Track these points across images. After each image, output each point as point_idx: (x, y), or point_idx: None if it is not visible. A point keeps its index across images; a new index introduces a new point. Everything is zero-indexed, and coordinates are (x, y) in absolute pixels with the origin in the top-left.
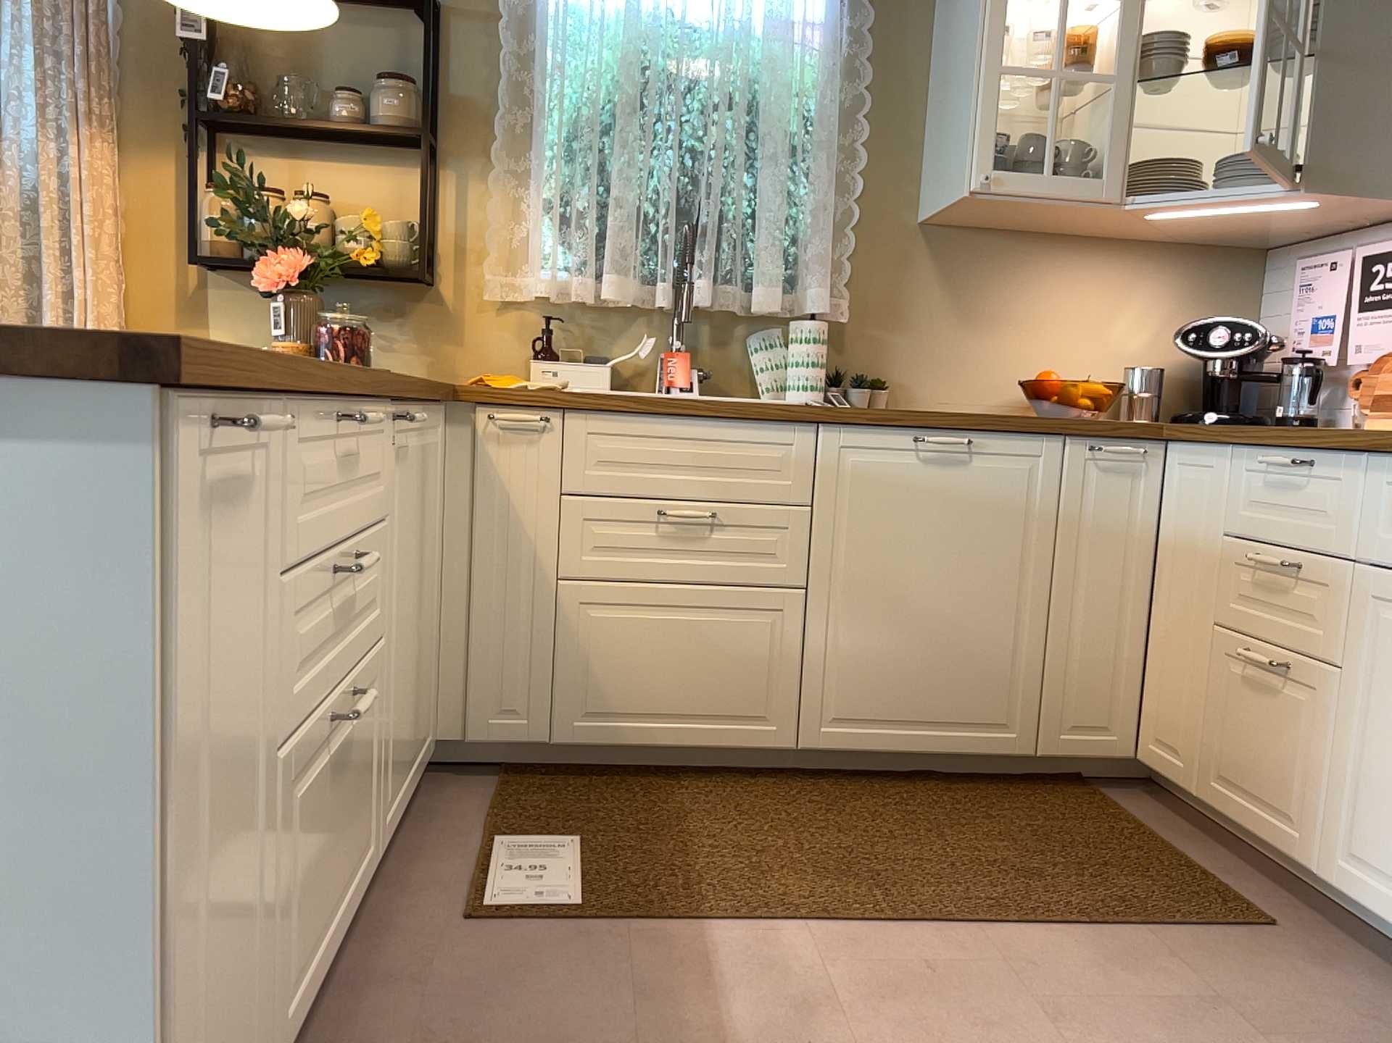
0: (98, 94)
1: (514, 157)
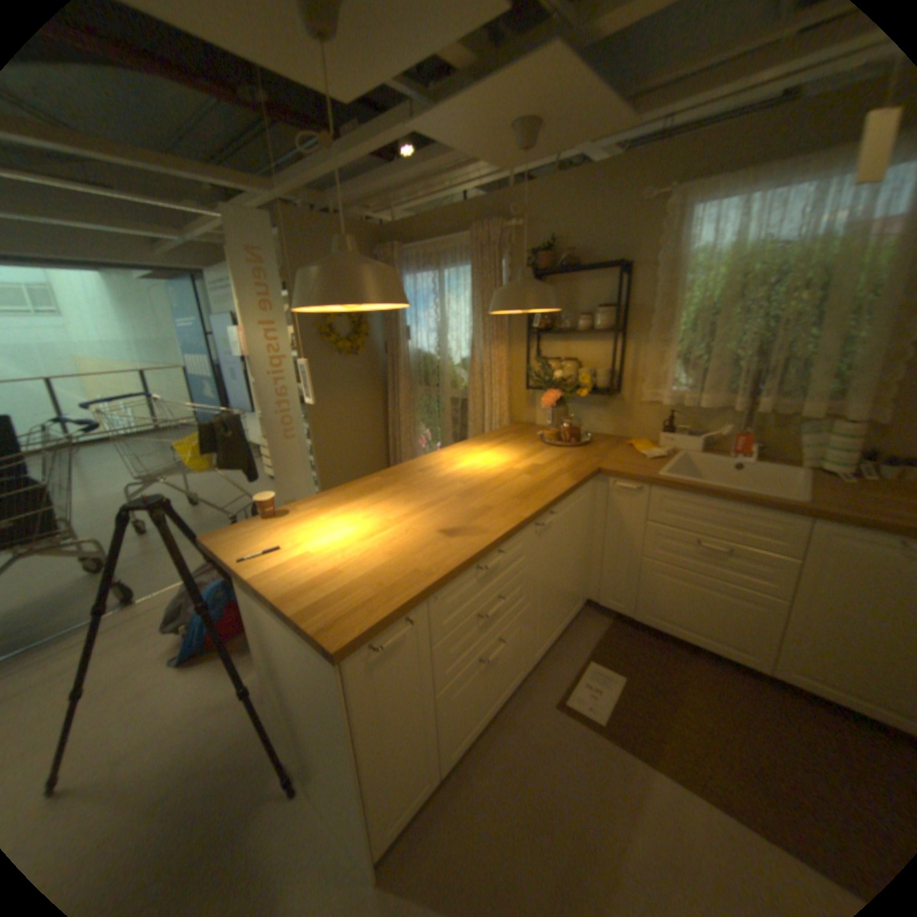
0: (497, 328)
1: (663, 331)
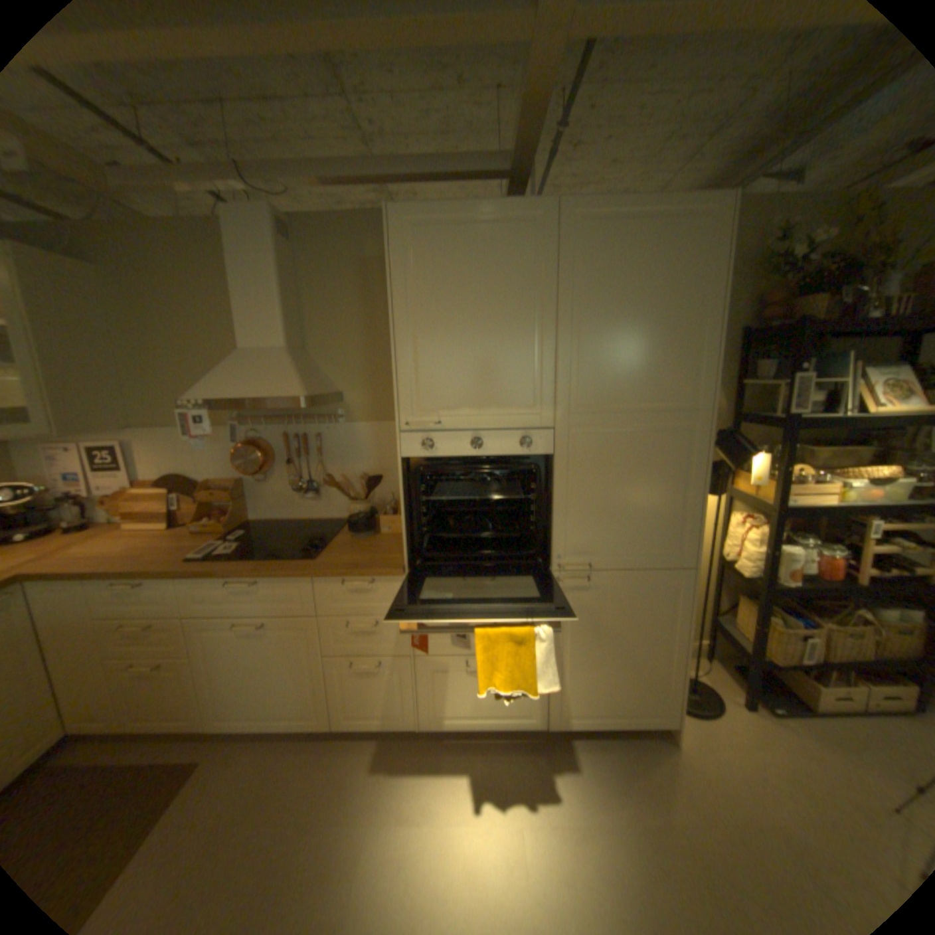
0: None
1: None
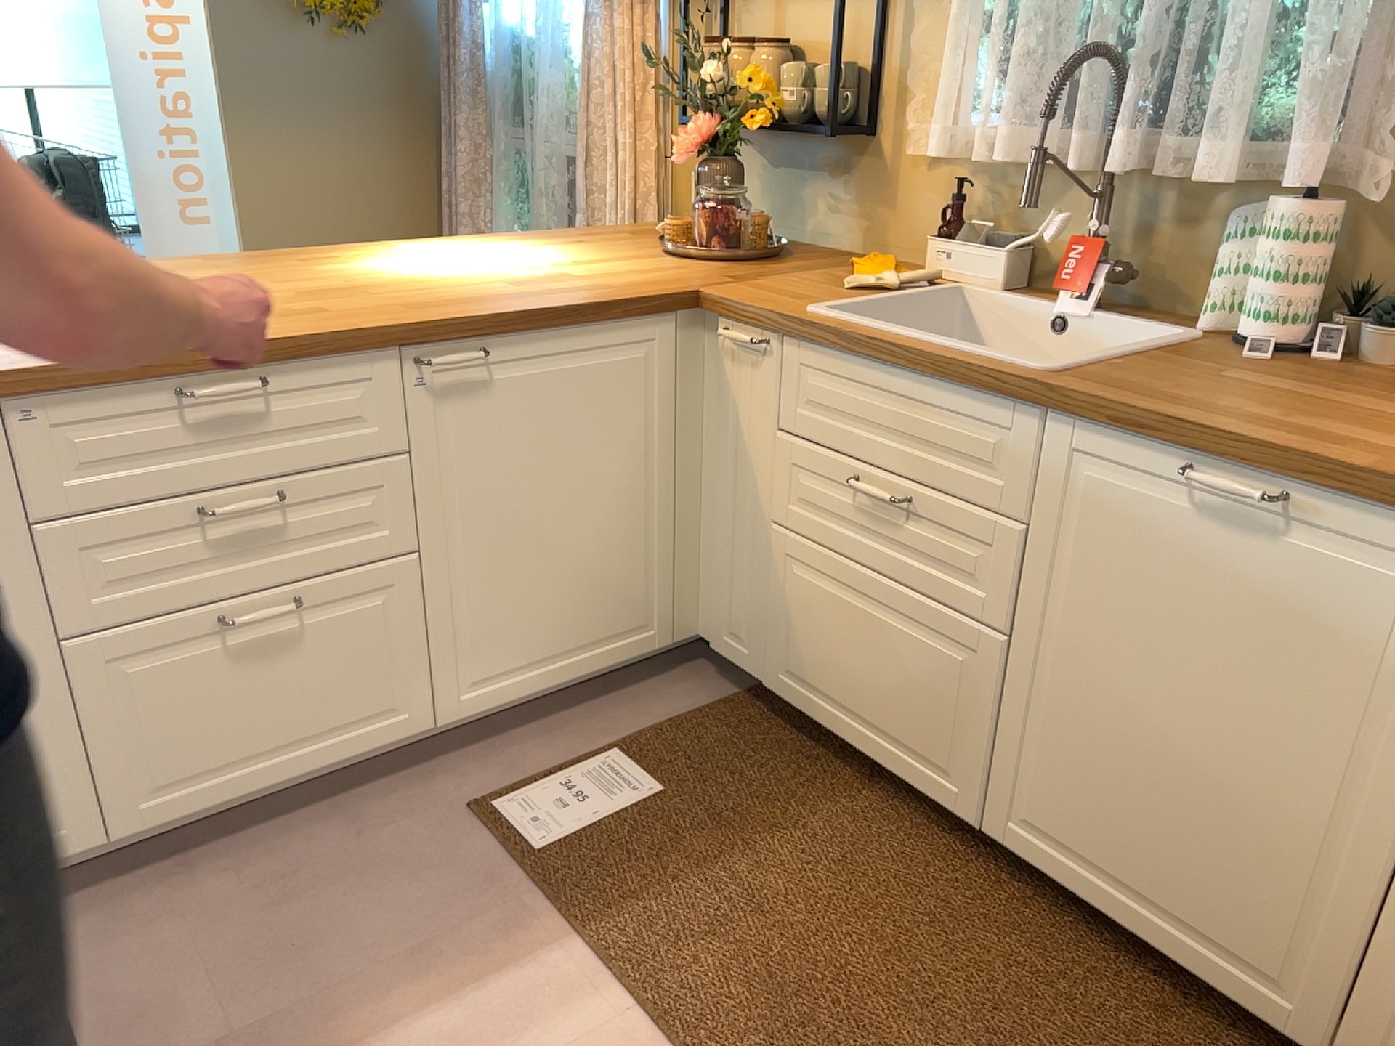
0: None
1: None
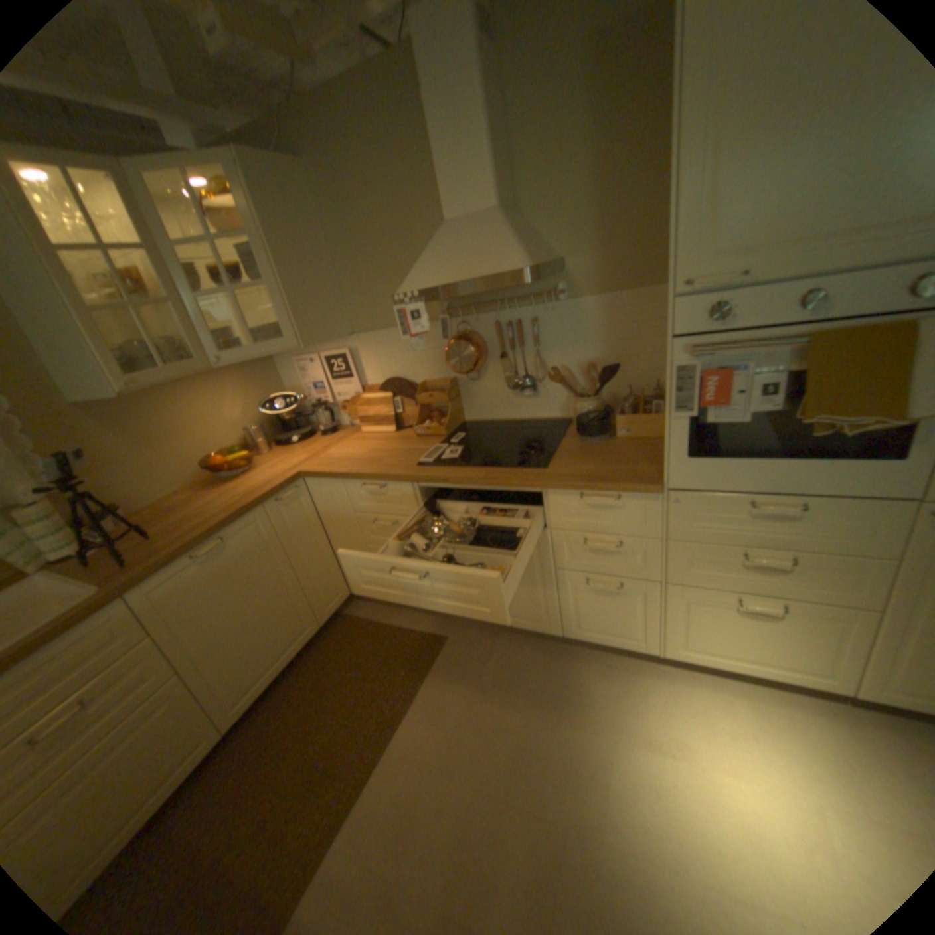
0: None
1: None
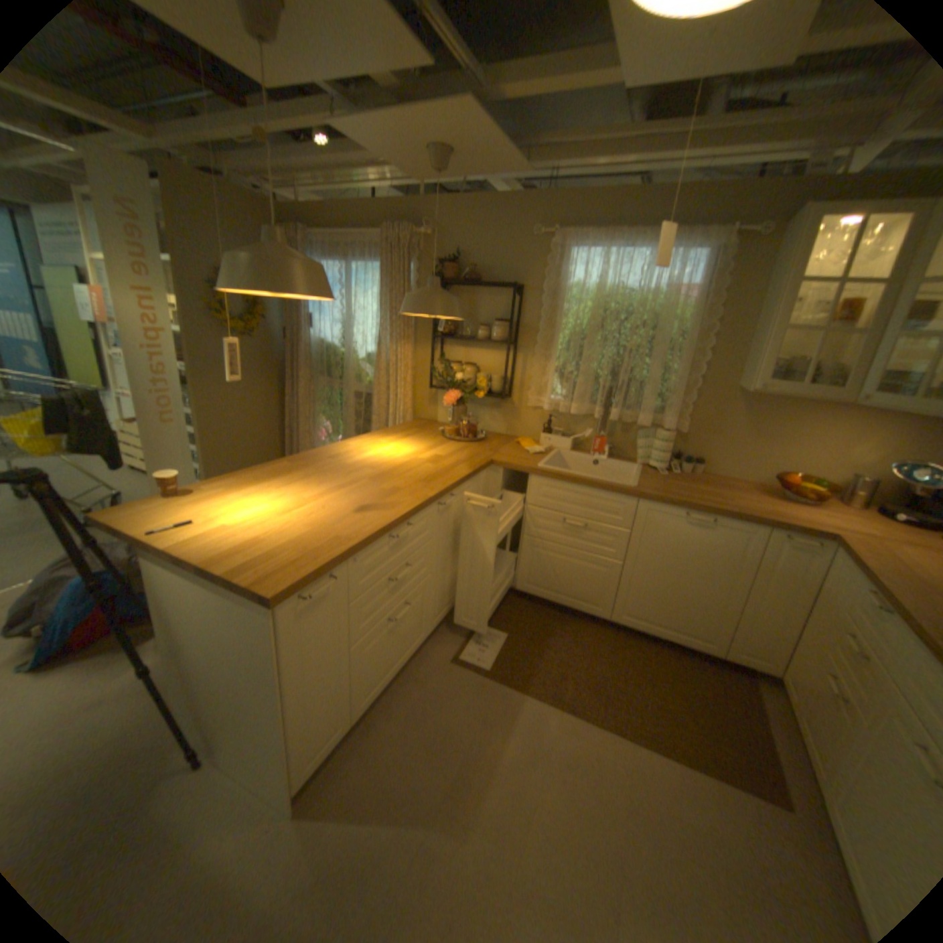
0: (404, 328)
1: (544, 349)
